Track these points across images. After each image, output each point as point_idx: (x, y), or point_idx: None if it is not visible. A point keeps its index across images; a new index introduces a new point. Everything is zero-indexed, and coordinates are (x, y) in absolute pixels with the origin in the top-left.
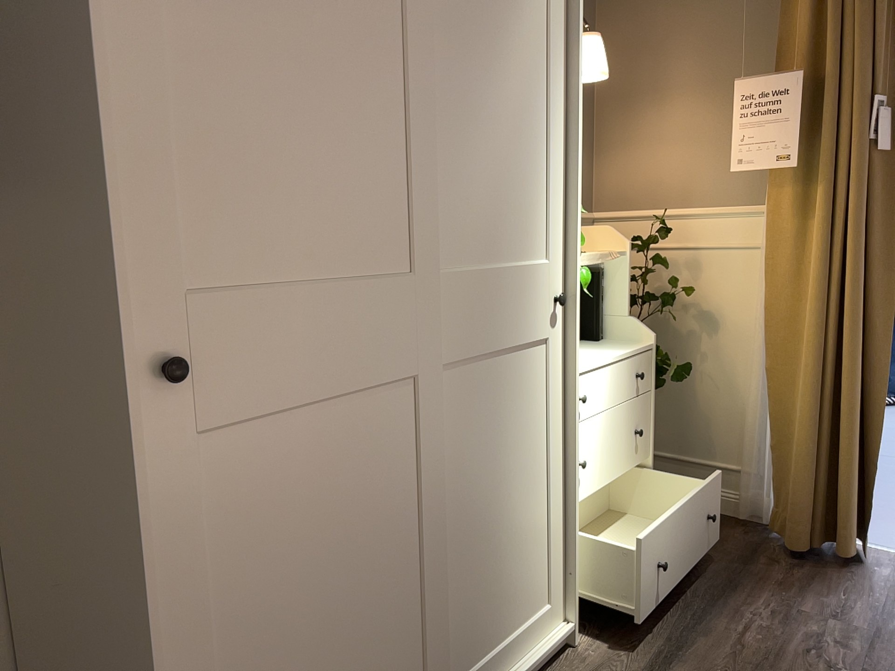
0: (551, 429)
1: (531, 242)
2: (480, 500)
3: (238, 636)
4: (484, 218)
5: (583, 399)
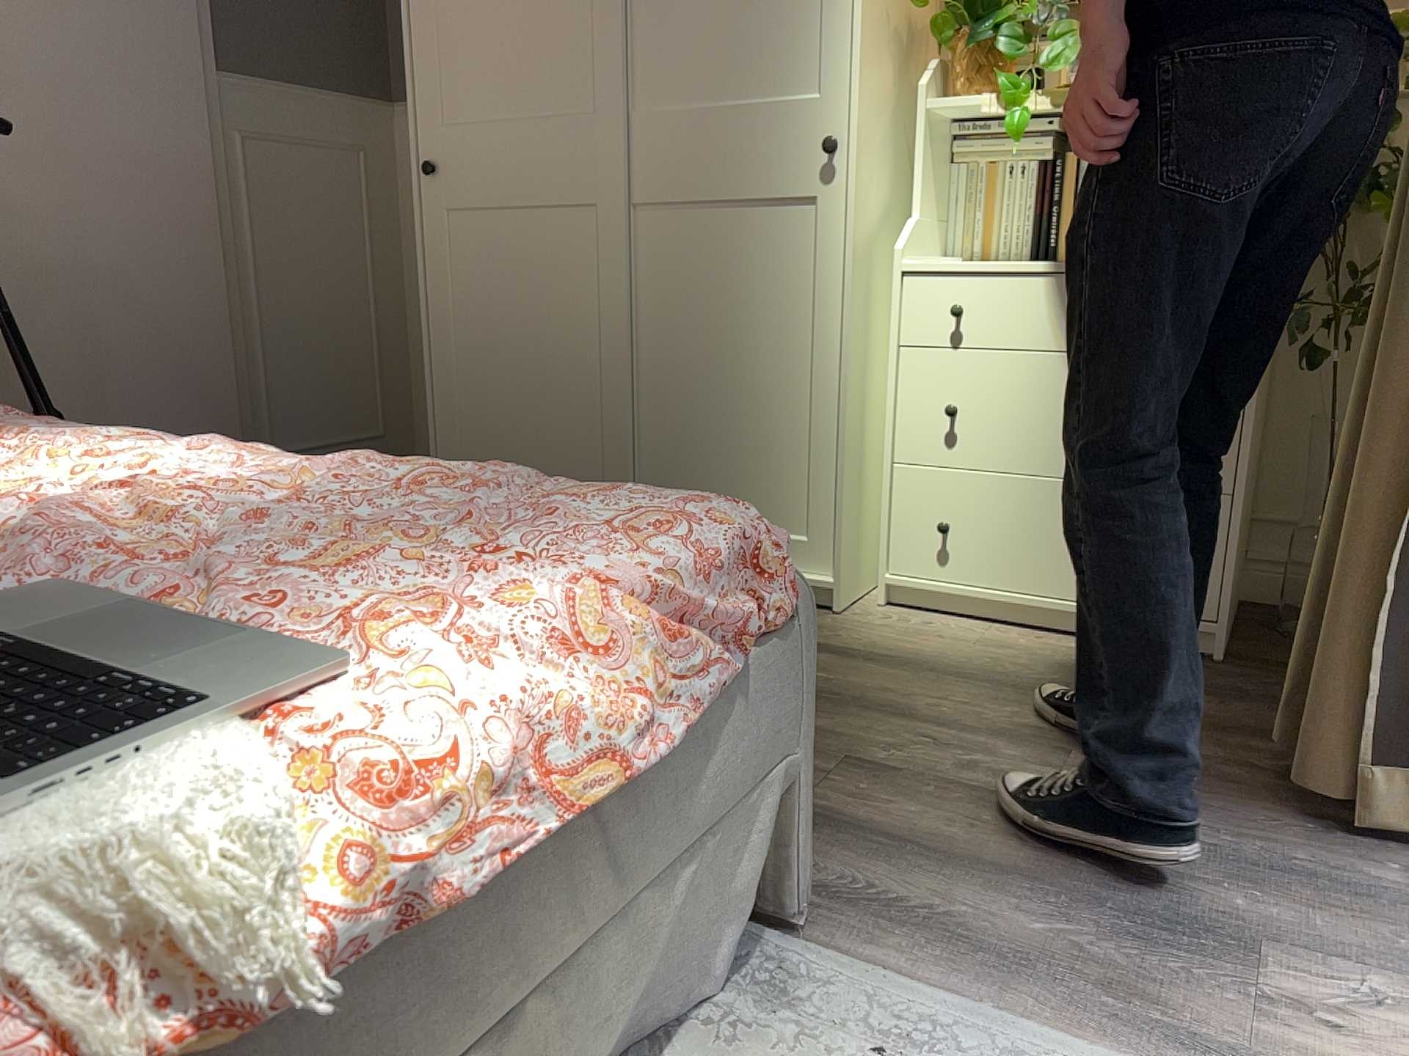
0: (821, 321)
1: (789, 69)
2: (692, 361)
3: (460, 348)
4: (705, 48)
5: (958, 314)
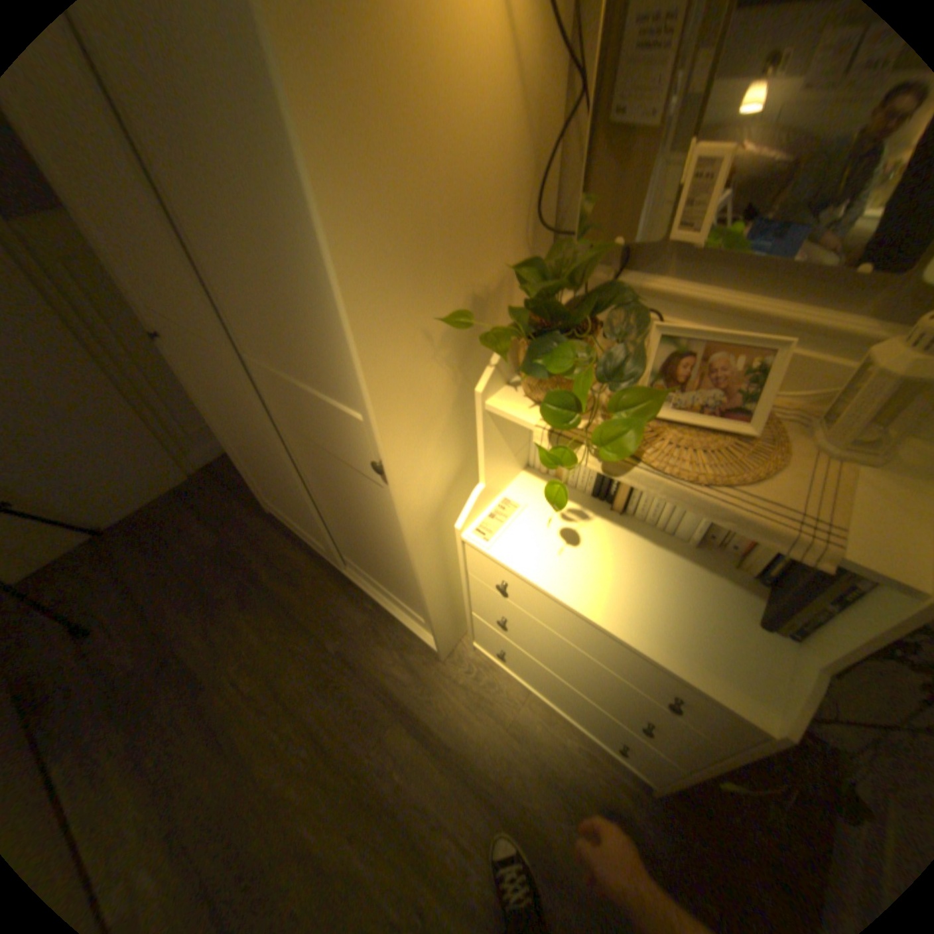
0: (405, 551)
1: (333, 381)
2: (341, 516)
3: (228, 439)
4: (263, 326)
5: (500, 591)
